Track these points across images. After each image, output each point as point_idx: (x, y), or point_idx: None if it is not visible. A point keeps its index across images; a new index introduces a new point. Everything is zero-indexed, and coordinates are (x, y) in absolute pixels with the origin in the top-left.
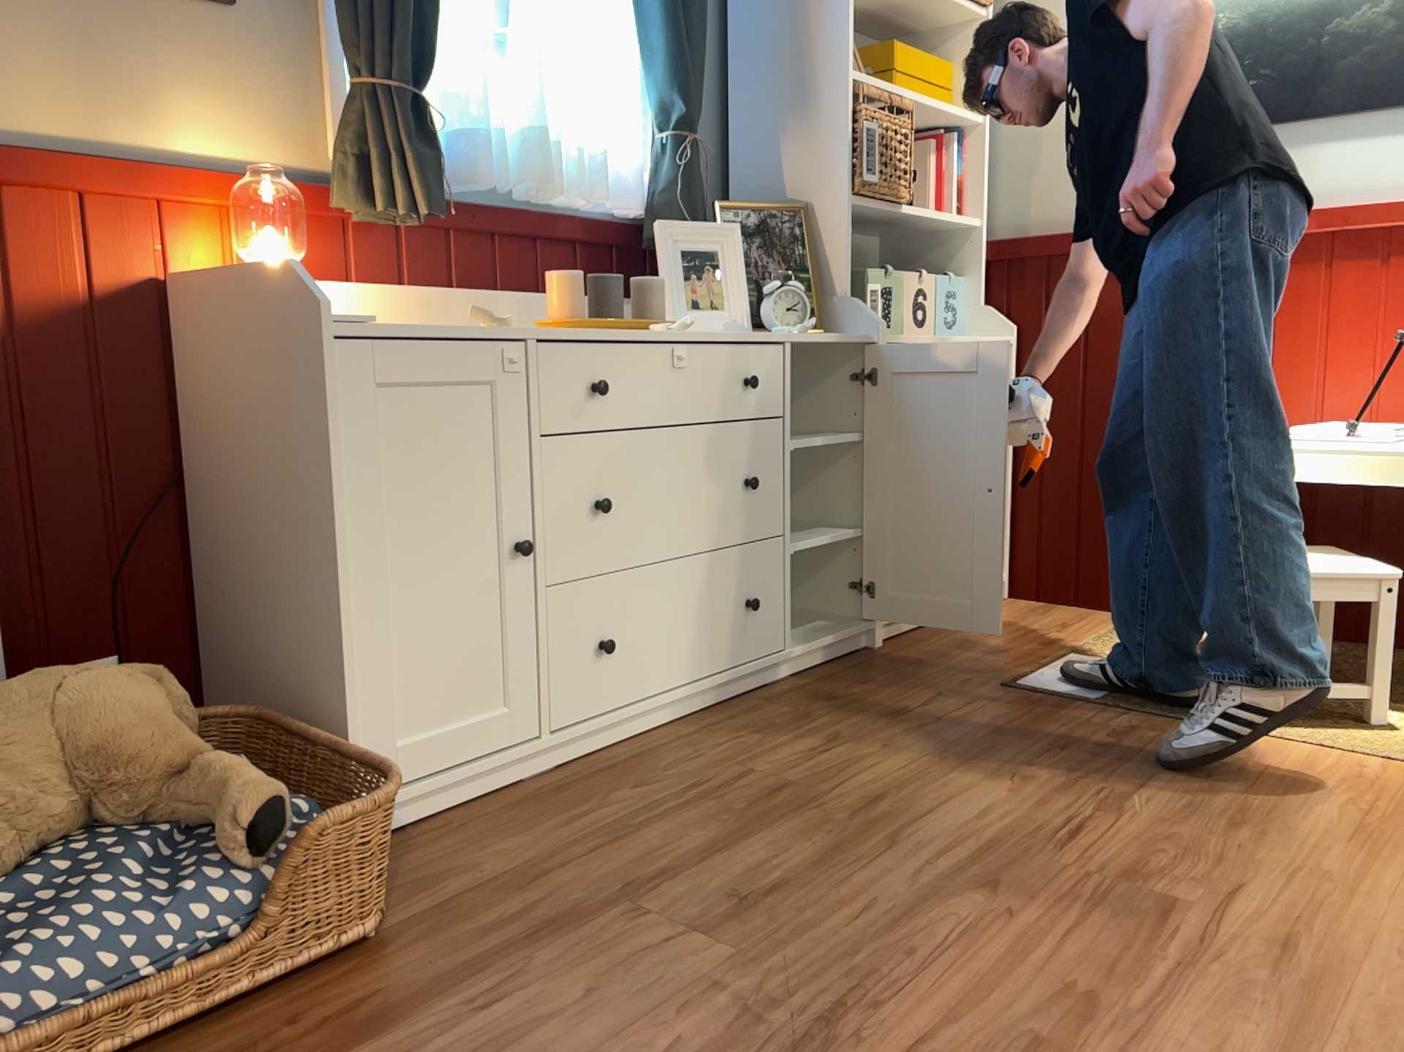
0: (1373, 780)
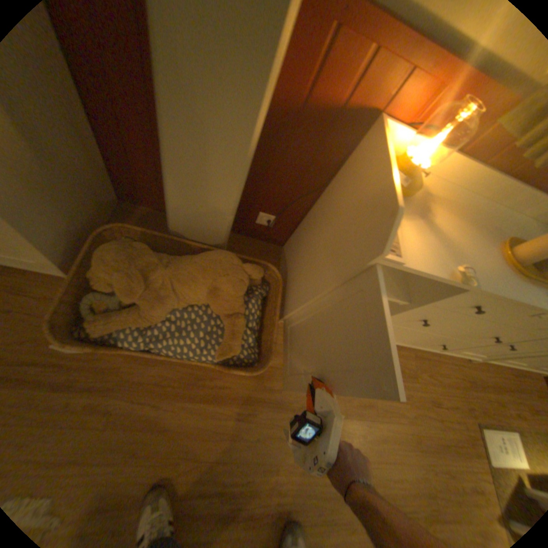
0: None
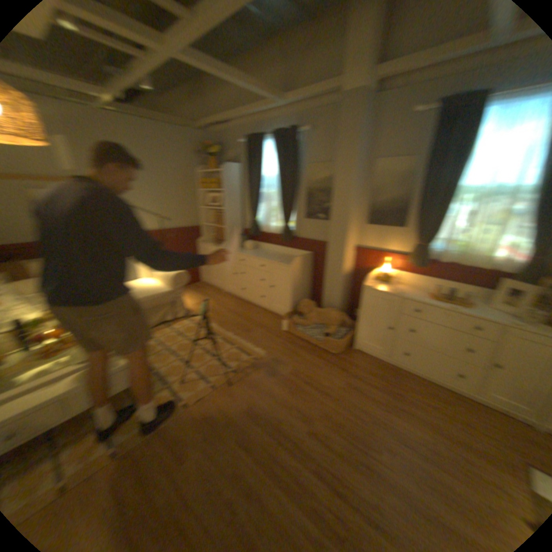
0: None
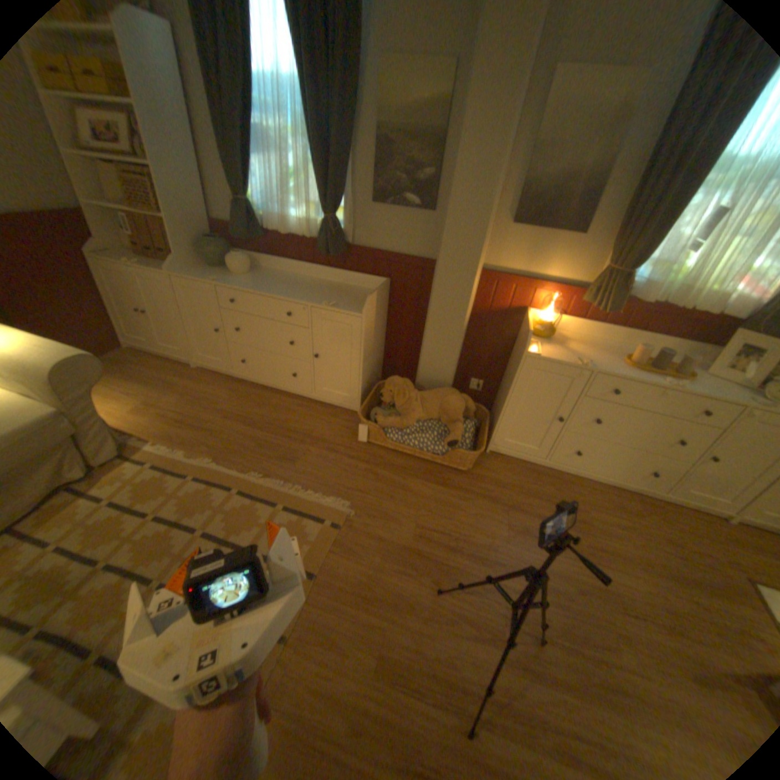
0: None
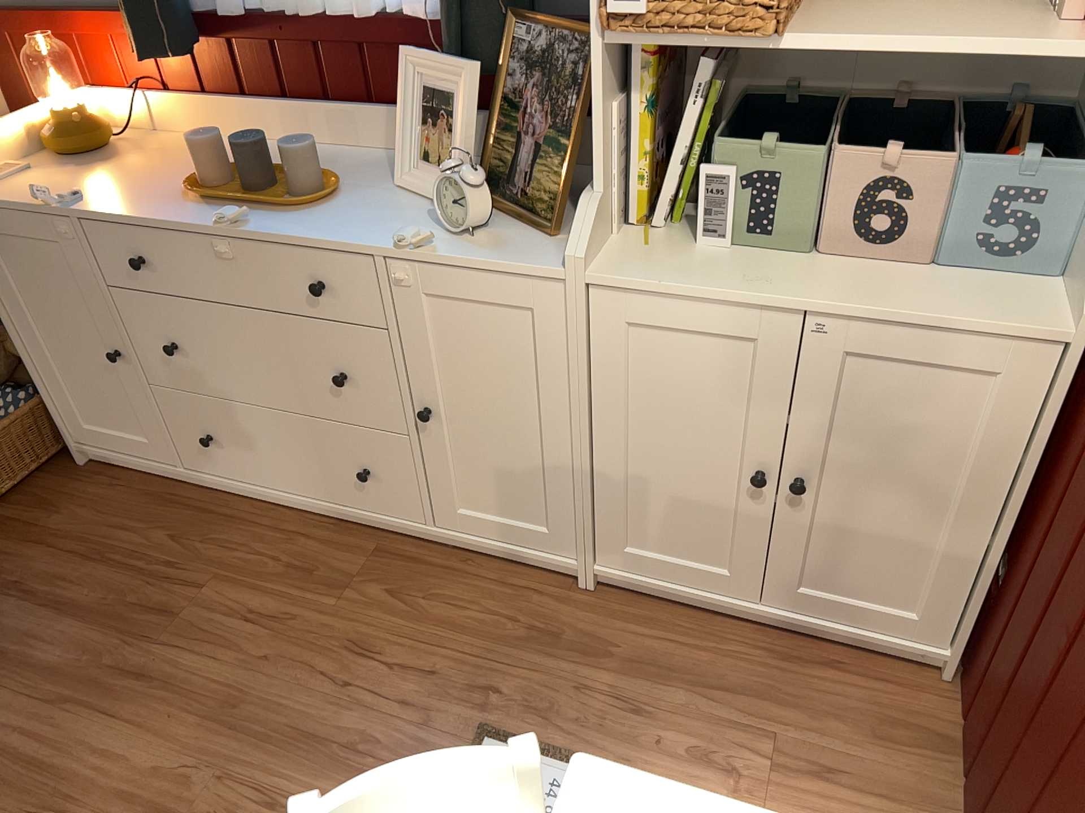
0: None
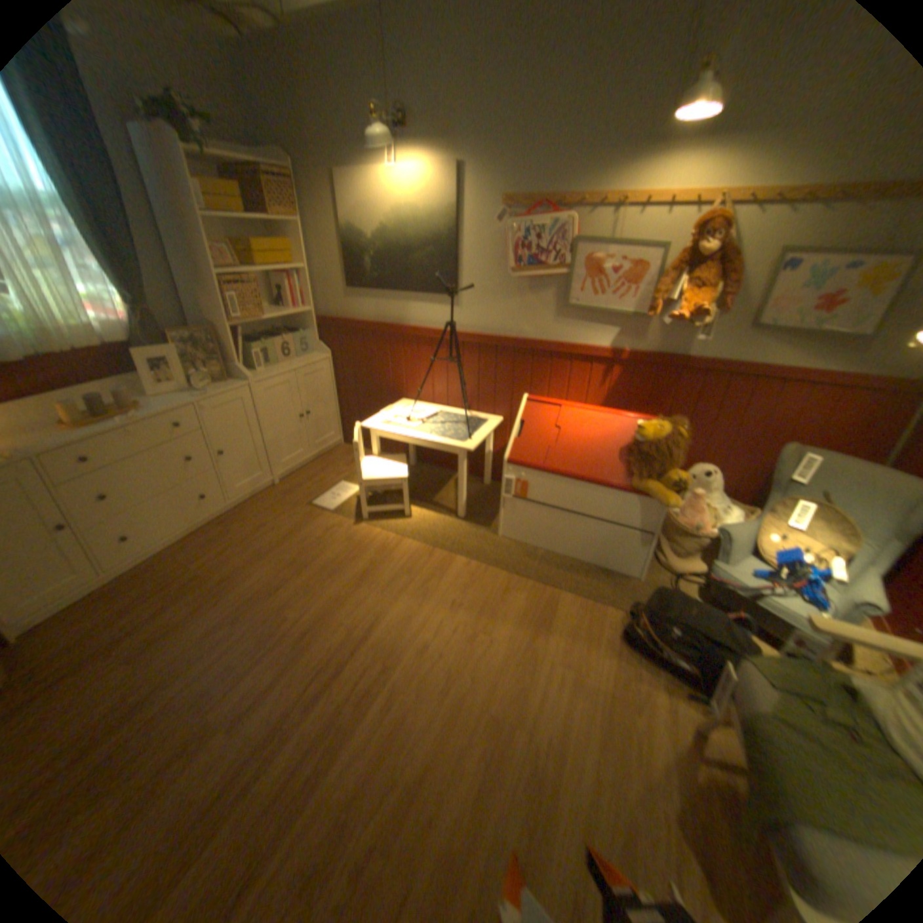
0: (385, 546)
